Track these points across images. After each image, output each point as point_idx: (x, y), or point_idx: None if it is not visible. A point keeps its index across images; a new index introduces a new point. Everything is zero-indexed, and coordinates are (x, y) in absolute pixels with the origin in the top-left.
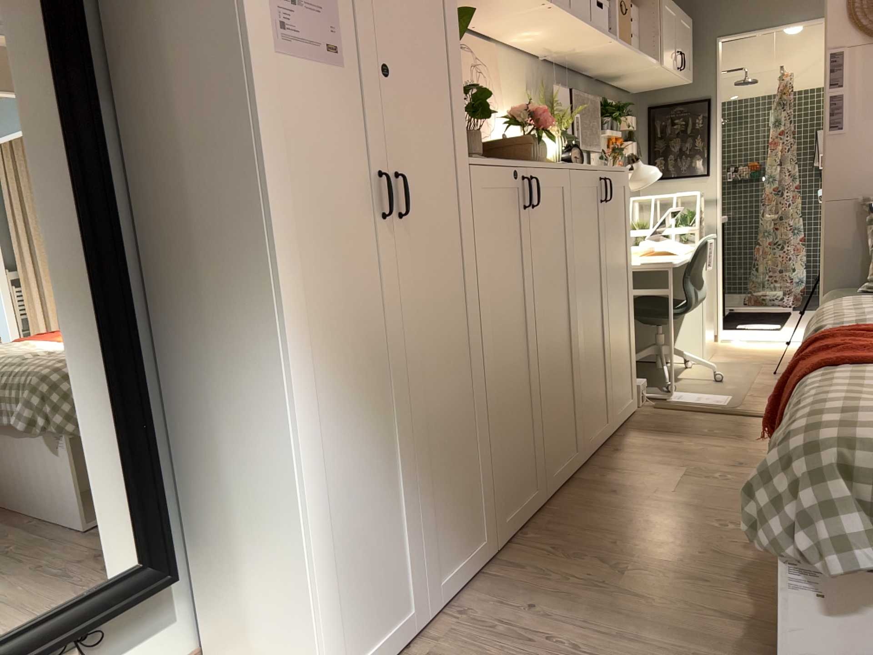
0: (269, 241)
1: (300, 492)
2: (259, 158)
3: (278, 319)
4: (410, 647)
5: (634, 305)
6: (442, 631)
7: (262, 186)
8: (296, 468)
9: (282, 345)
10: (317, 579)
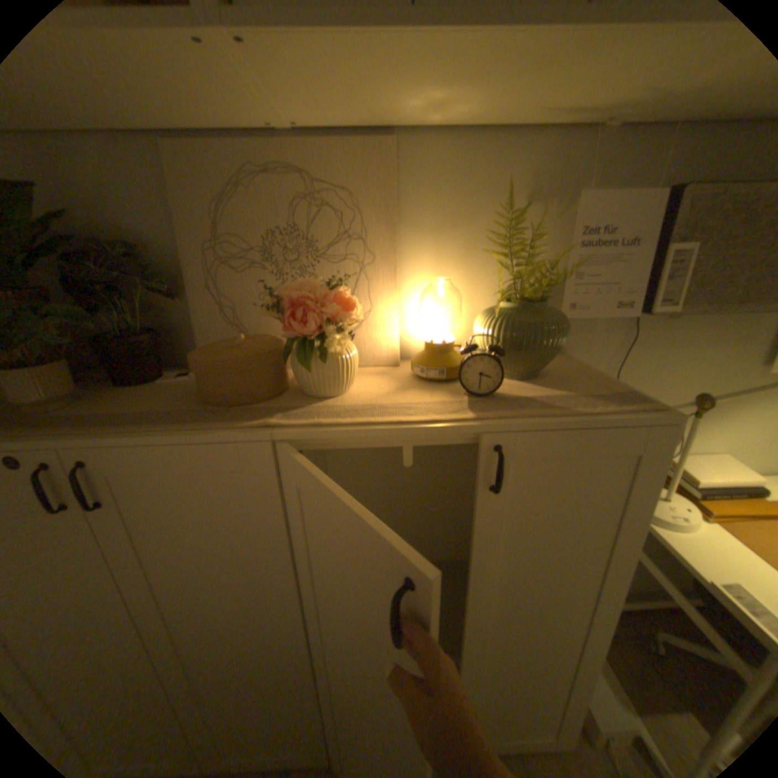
0: None
1: None
2: None
3: None
4: None
5: (604, 643)
6: None
7: None
8: None
9: None
10: None
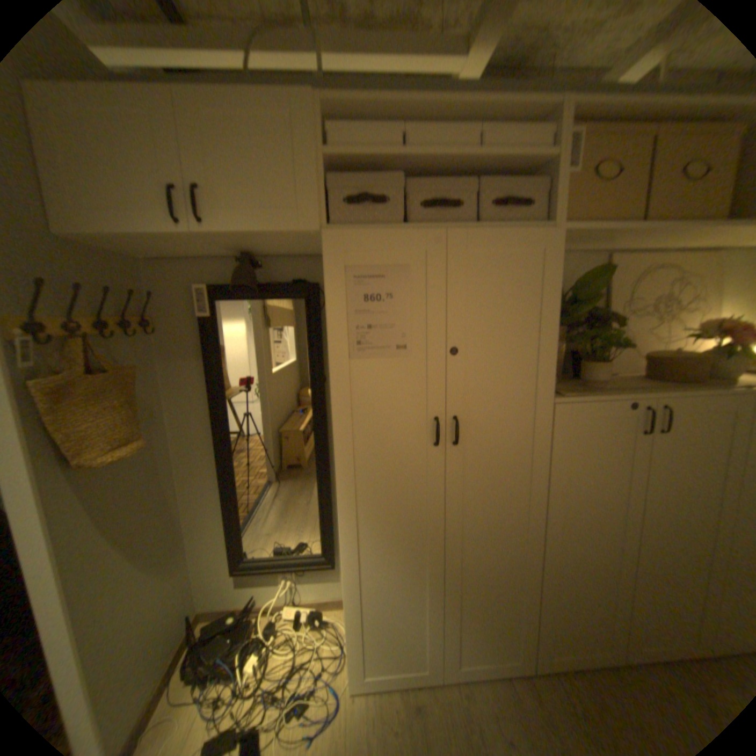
0: (336, 459)
1: (343, 582)
2: (334, 418)
3: (338, 498)
4: (424, 688)
5: None
6: (450, 696)
7: (335, 432)
8: (342, 570)
9: (339, 511)
10: (351, 626)
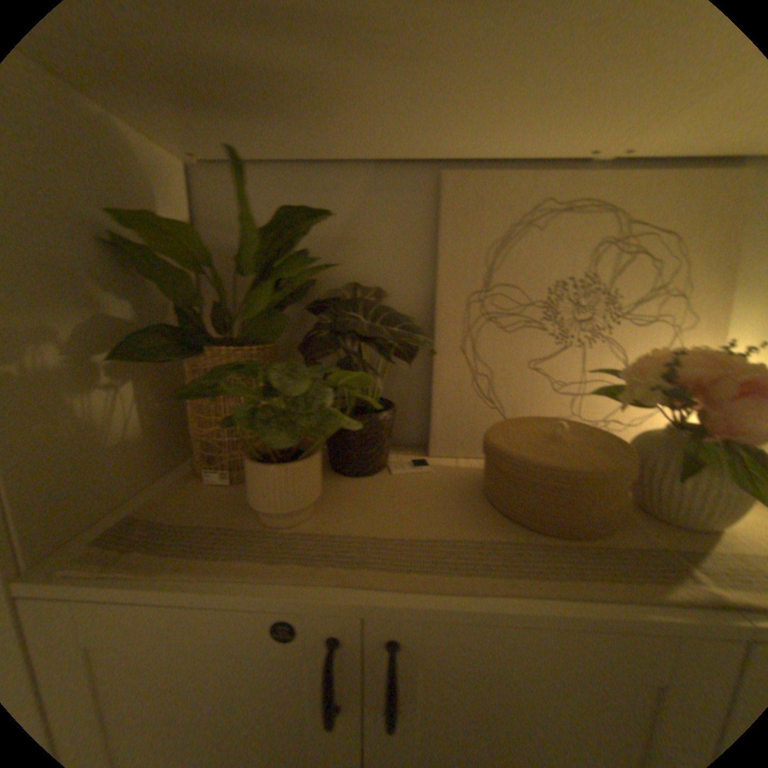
0: None
1: None
2: None
3: None
4: None
5: None
6: None
7: None
8: None
9: None
10: None
